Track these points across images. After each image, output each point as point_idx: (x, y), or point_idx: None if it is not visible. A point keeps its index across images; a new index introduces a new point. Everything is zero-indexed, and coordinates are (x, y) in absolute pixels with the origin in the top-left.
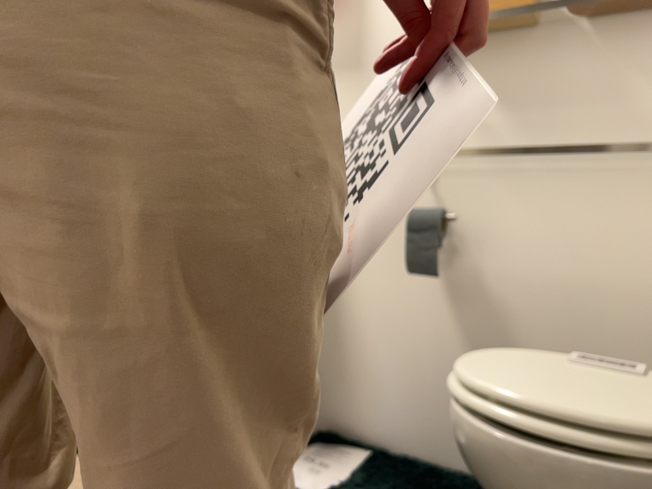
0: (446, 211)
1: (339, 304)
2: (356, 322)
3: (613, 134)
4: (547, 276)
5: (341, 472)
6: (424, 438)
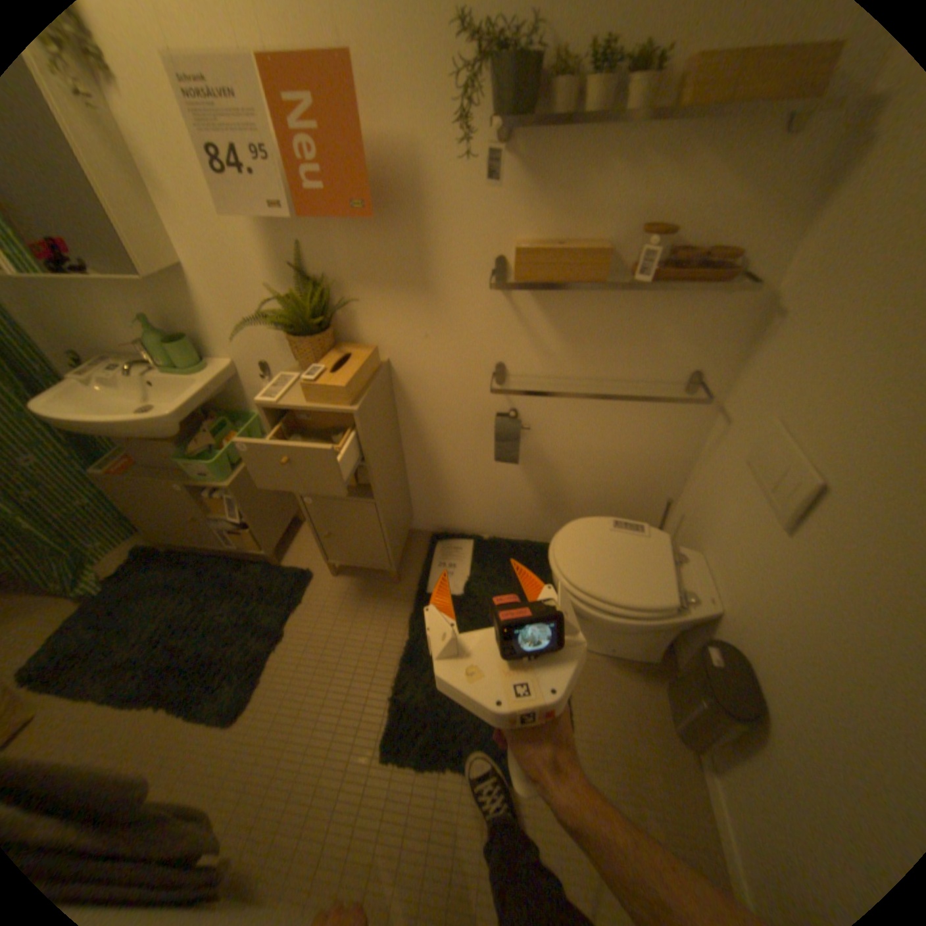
0: (517, 411)
1: (436, 467)
2: (451, 476)
3: (643, 366)
4: (586, 449)
5: (464, 567)
6: (504, 527)
